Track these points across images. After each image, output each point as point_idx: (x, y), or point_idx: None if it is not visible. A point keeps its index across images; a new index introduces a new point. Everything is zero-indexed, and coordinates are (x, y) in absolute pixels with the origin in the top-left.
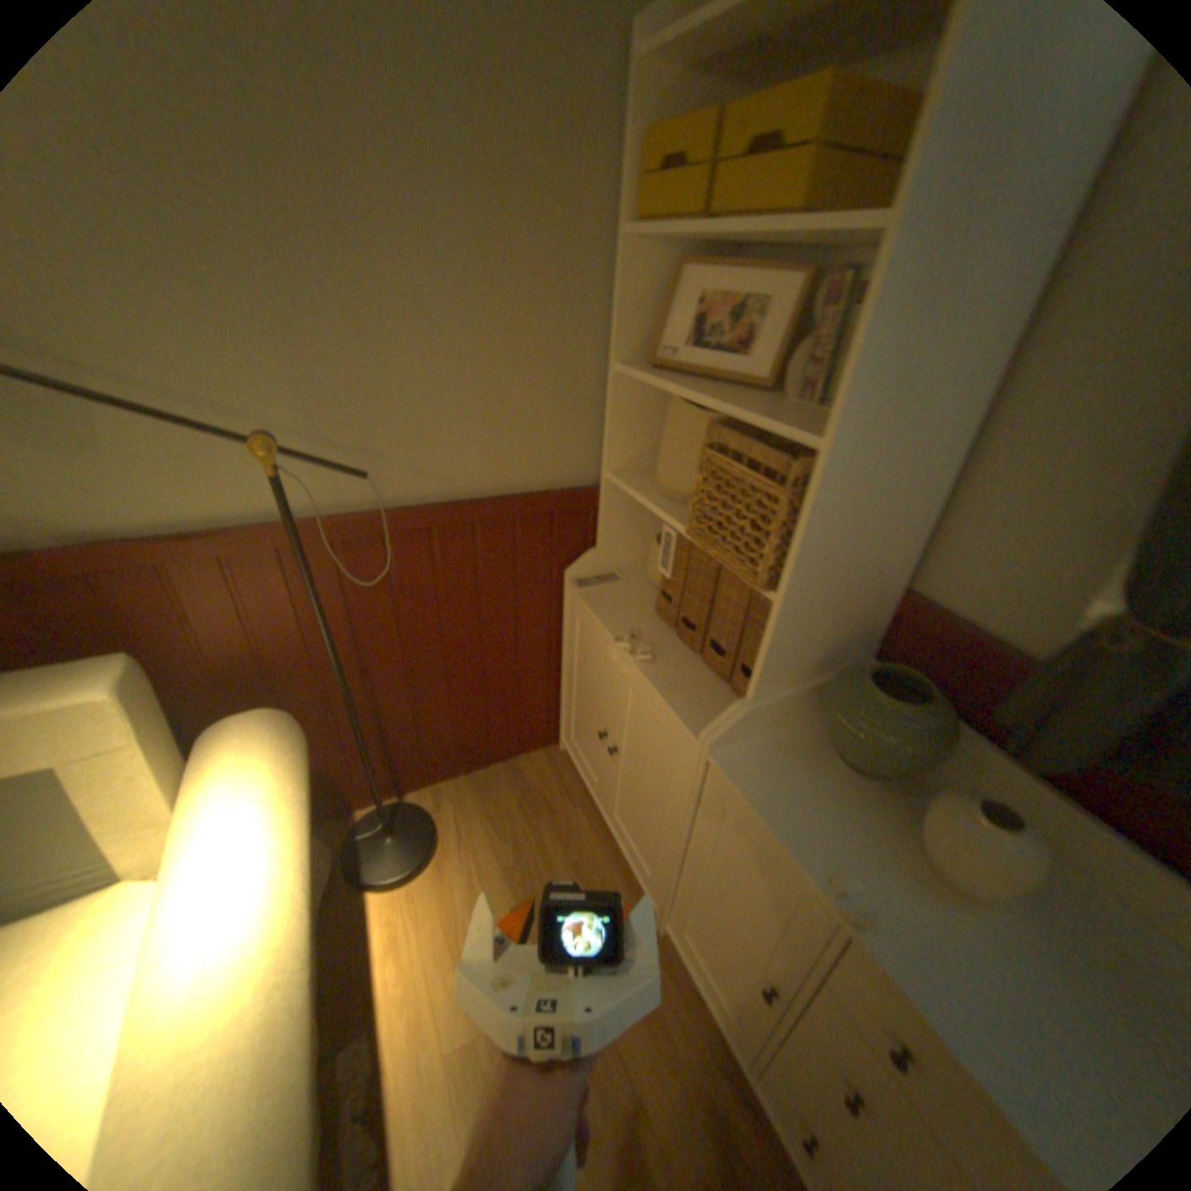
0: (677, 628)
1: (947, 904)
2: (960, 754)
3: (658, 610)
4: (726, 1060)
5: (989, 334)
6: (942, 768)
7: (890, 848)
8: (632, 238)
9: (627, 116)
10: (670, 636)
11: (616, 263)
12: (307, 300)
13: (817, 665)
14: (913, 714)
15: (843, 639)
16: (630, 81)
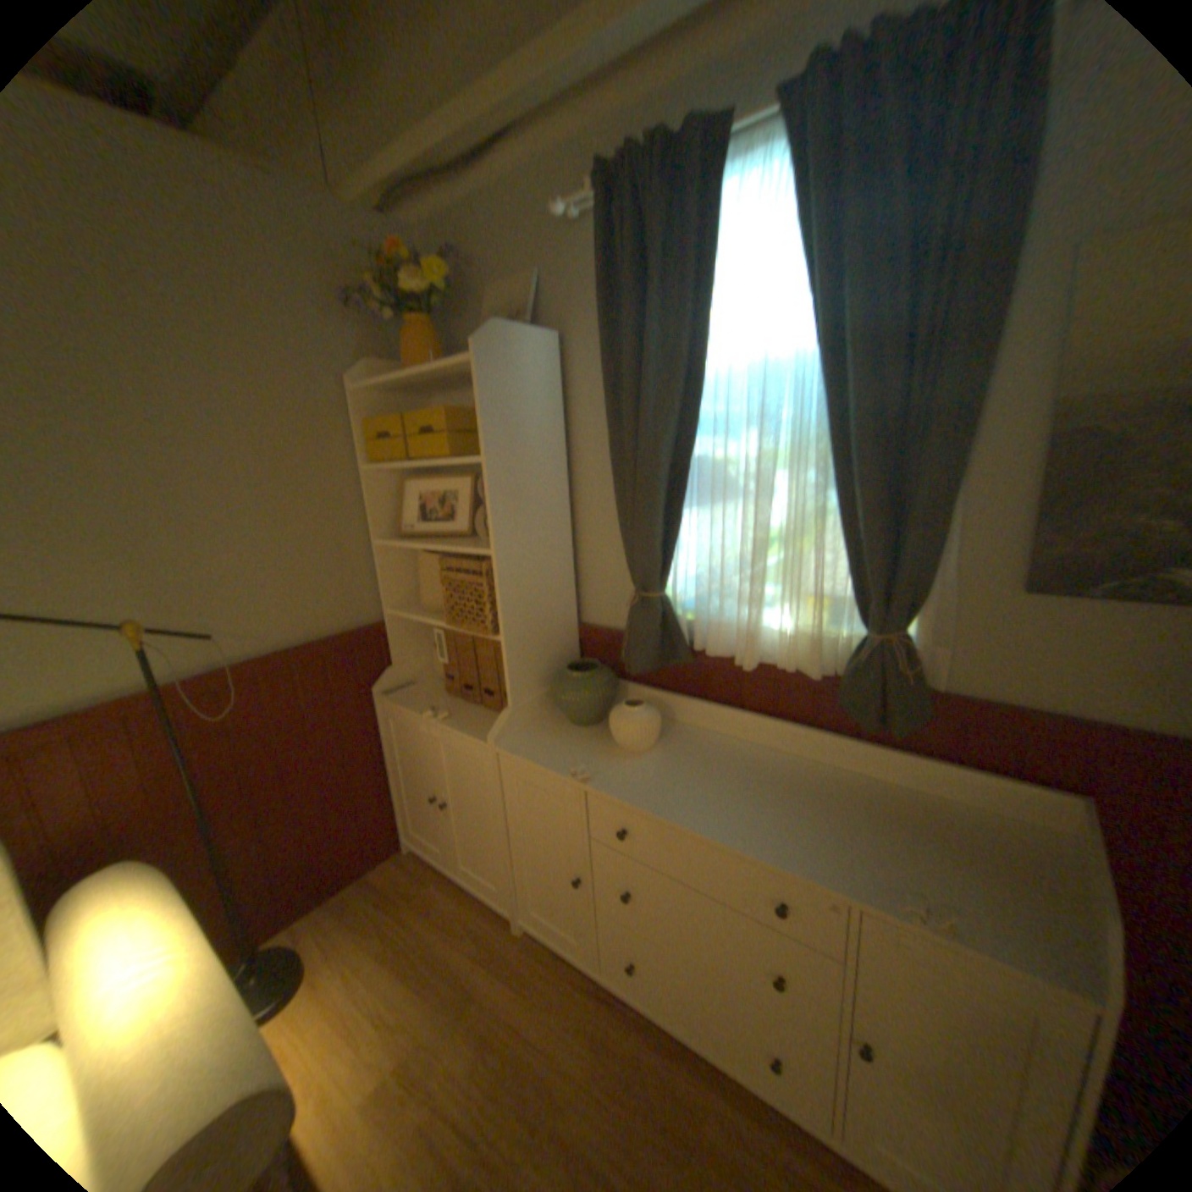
0: (462, 695)
1: (626, 758)
2: (619, 690)
3: (447, 691)
4: (581, 983)
5: (549, 494)
6: (612, 700)
7: (598, 748)
8: (367, 471)
9: (348, 414)
10: (459, 702)
11: (360, 485)
12: (148, 536)
13: (542, 675)
14: (587, 675)
15: (551, 657)
16: (346, 399)
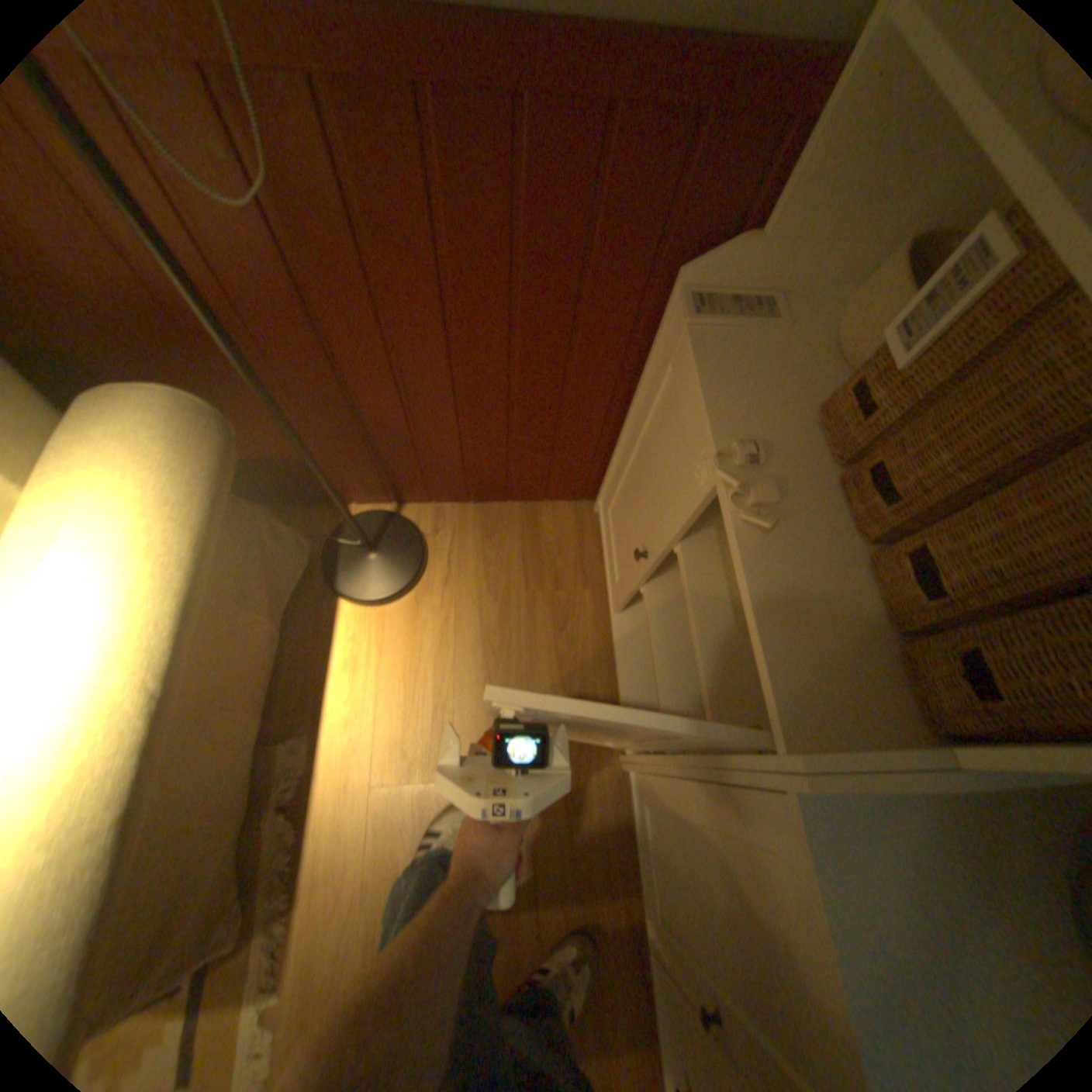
0: (852, 467)
1: None
2: None
3: (829, 411)
4: (639, 919)
5: None
6: None
7: None
8: None
9: None
10: (830, 482)
11: None
12: None
13: None
14: None
15: None
16: None
